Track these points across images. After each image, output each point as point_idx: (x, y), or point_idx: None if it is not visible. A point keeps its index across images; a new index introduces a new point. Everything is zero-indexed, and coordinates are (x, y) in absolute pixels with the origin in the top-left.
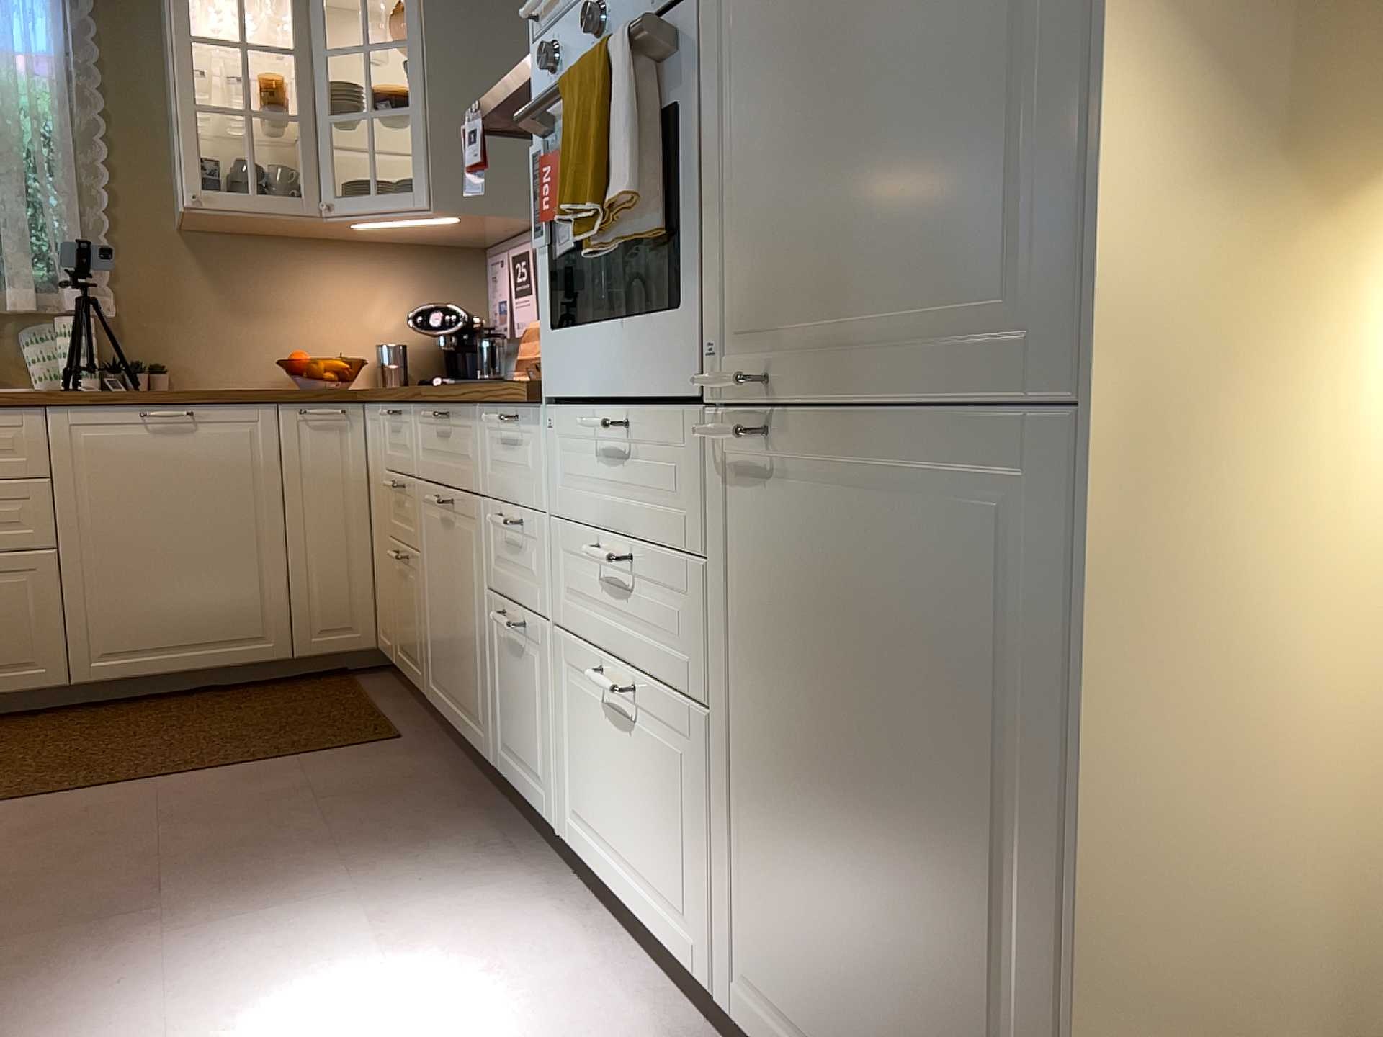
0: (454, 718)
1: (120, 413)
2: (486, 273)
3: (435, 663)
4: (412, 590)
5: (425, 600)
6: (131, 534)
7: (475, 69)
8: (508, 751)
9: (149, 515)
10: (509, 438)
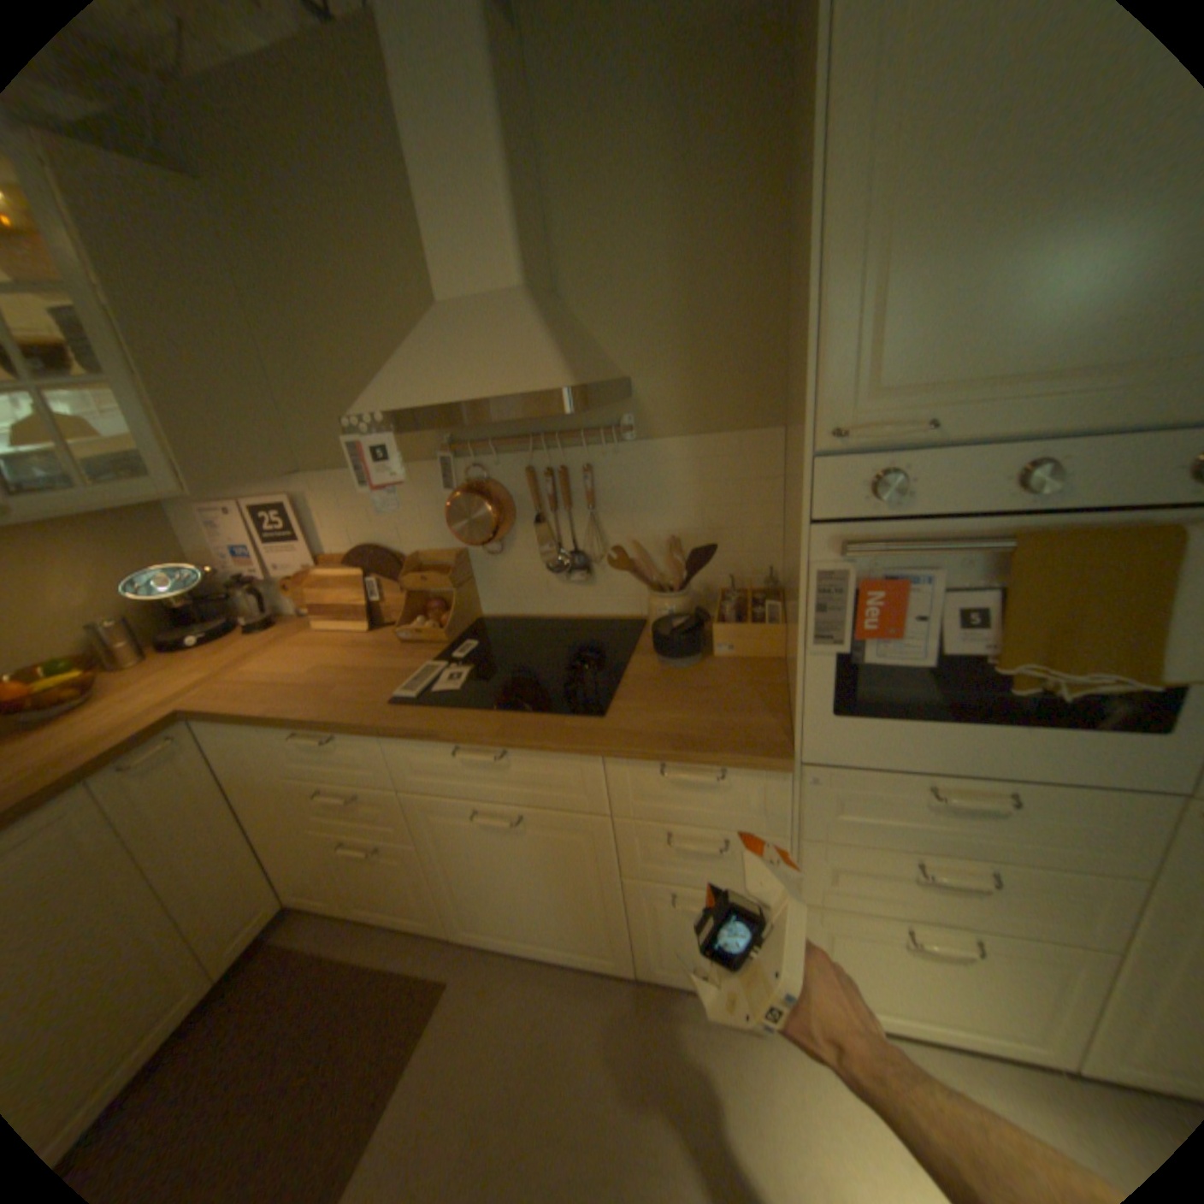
0: (533, 952)
1: None
2: (166, 513)
3: (473, 919)
4: (392, 871)
5: (437, 879)
6: None
7: (176, 322)
8: (671, 968)
9: None
10: (687, 780)
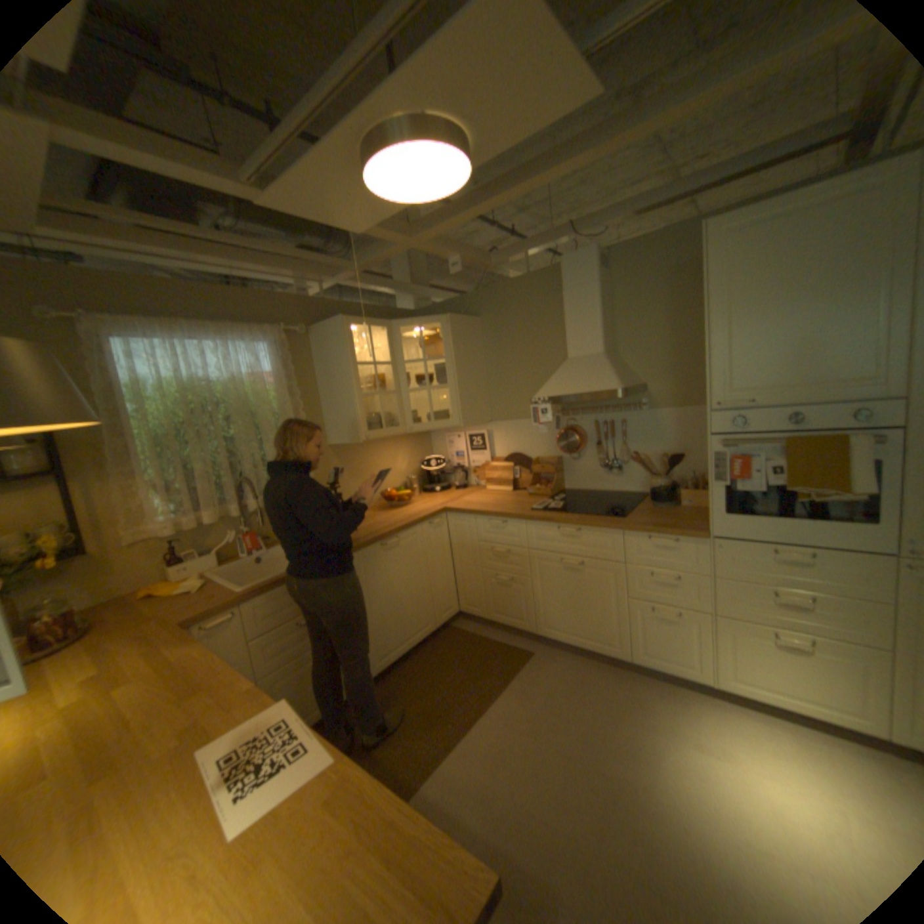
0: (578, 644)
1: (373, 548)
2: (430, 438)
3: (551, 622)
4: (516, 593)
5: (537, 597)
6: (382, 601)
7: (466, 367)
8: (650, 657)
9: (388, 590)
10: (660, 546)
